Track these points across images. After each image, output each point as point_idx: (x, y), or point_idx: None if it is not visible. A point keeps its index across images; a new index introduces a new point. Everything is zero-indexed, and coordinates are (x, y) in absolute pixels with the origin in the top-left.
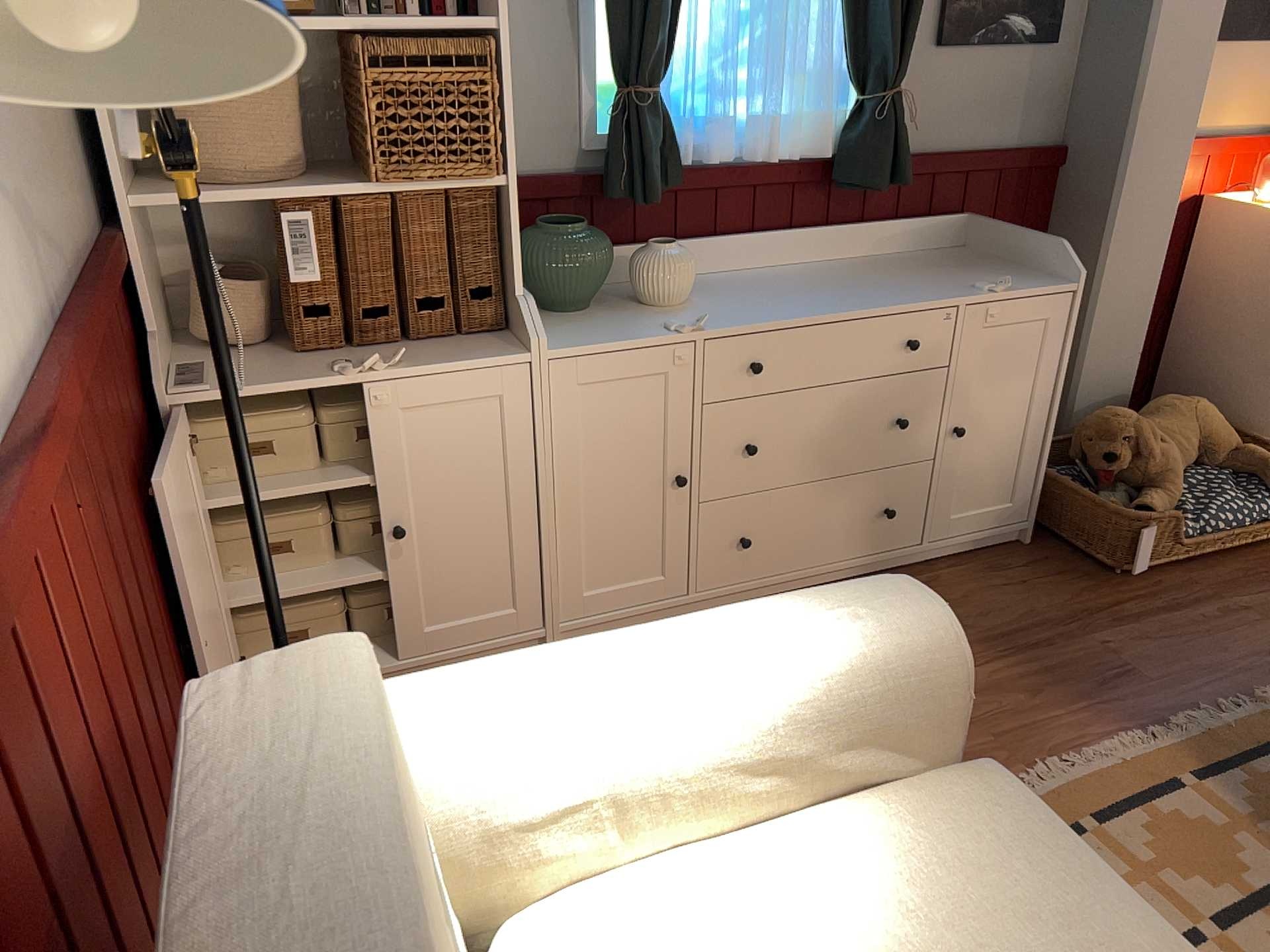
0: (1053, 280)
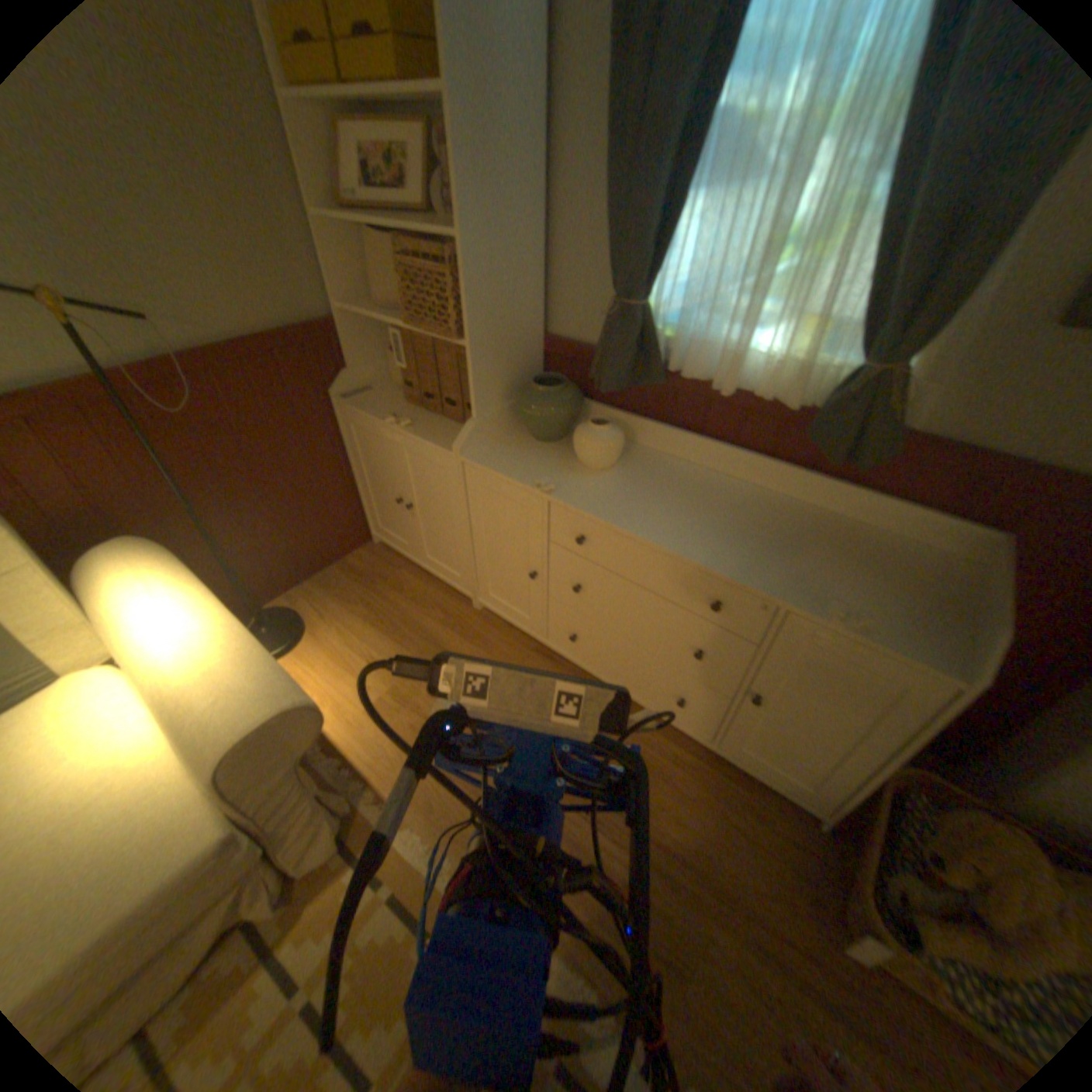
0: (952, 659)
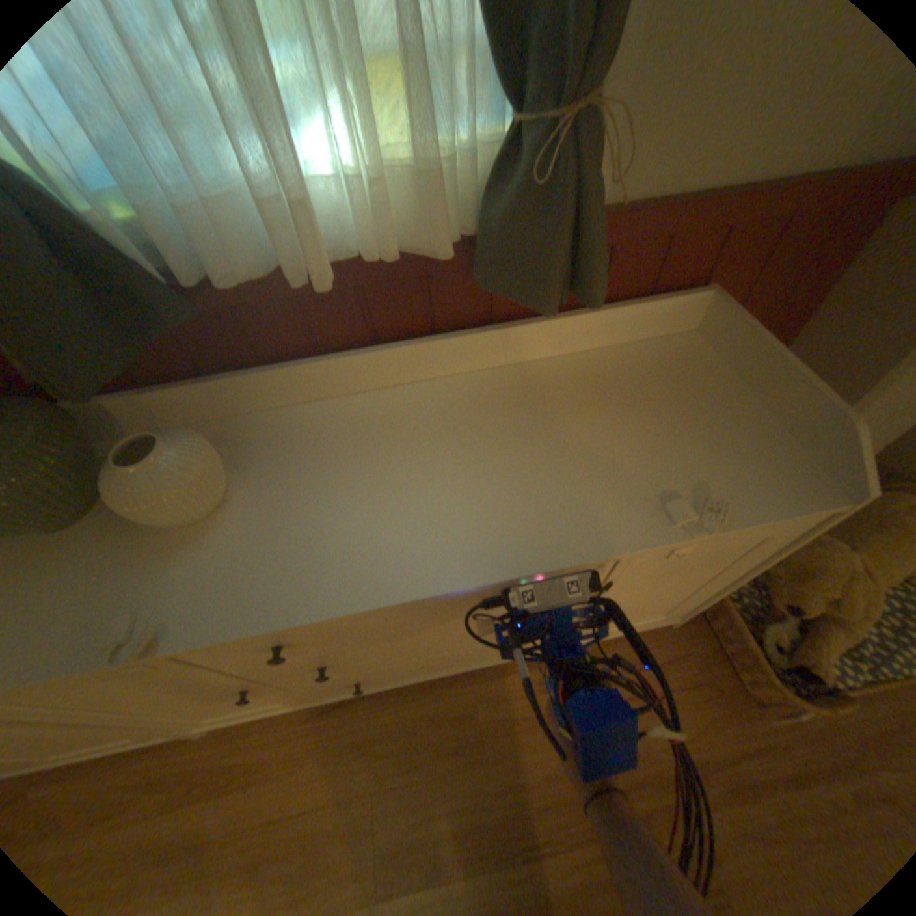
0: (808, 478)
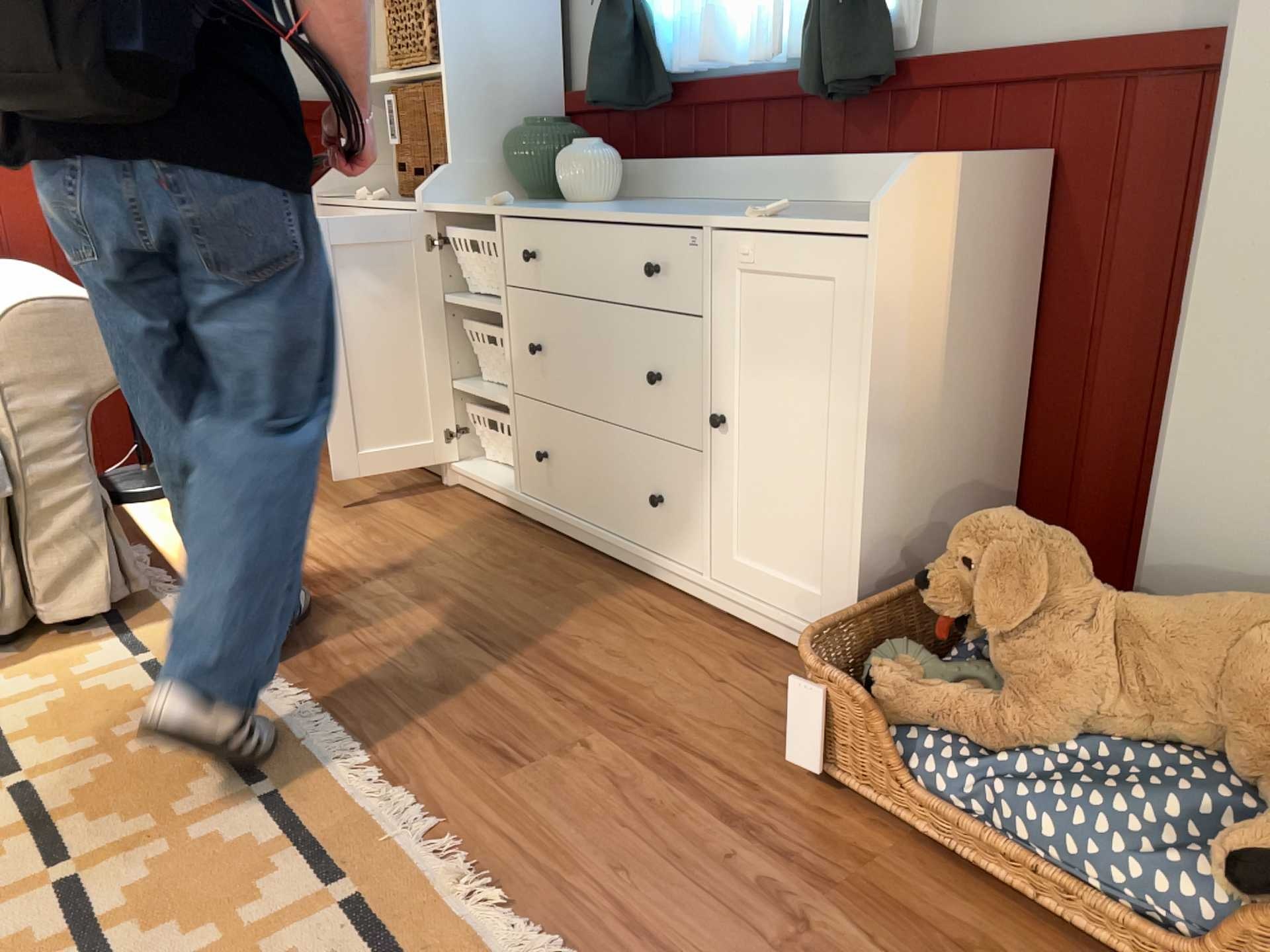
0: (870, 221)
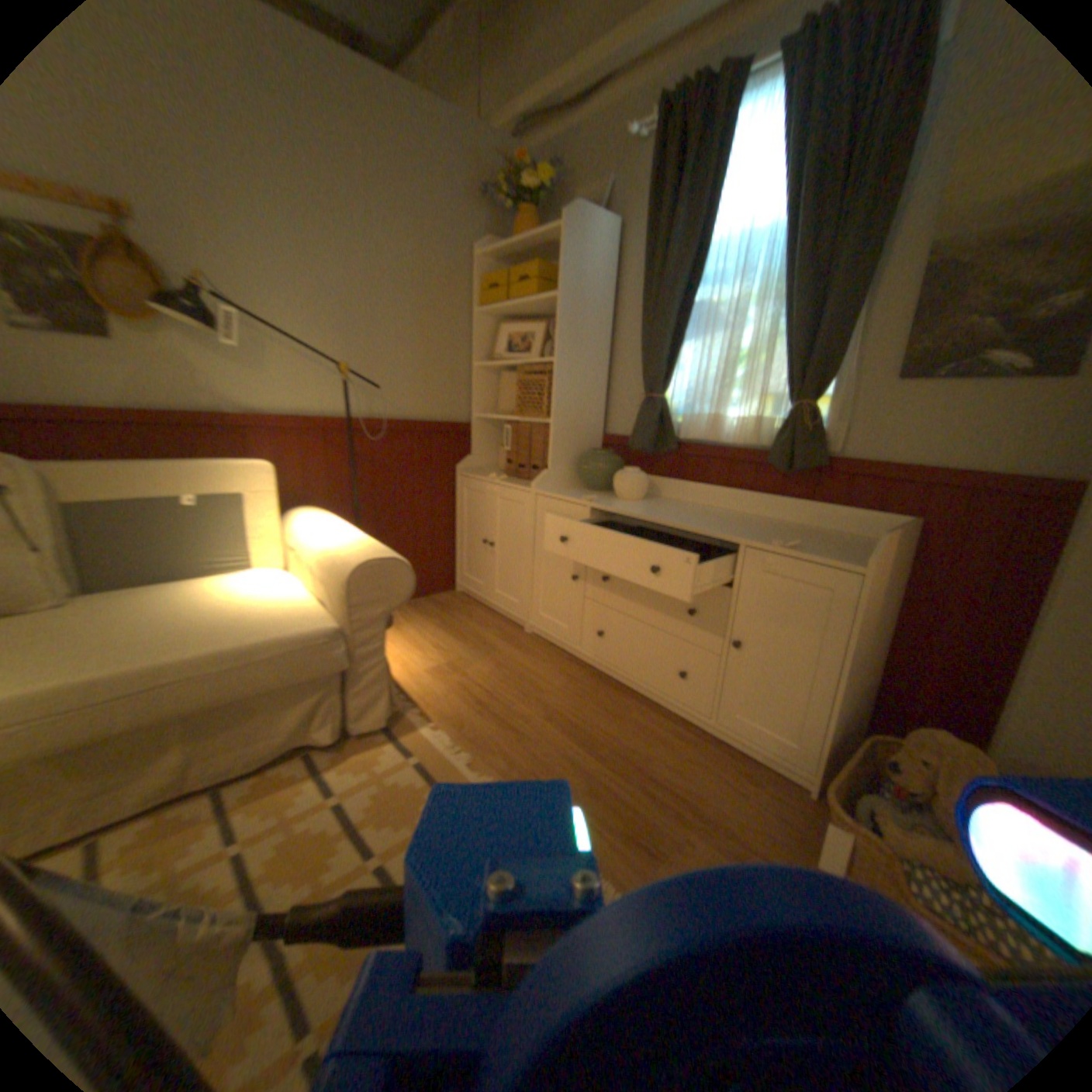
0: (859, 562)
